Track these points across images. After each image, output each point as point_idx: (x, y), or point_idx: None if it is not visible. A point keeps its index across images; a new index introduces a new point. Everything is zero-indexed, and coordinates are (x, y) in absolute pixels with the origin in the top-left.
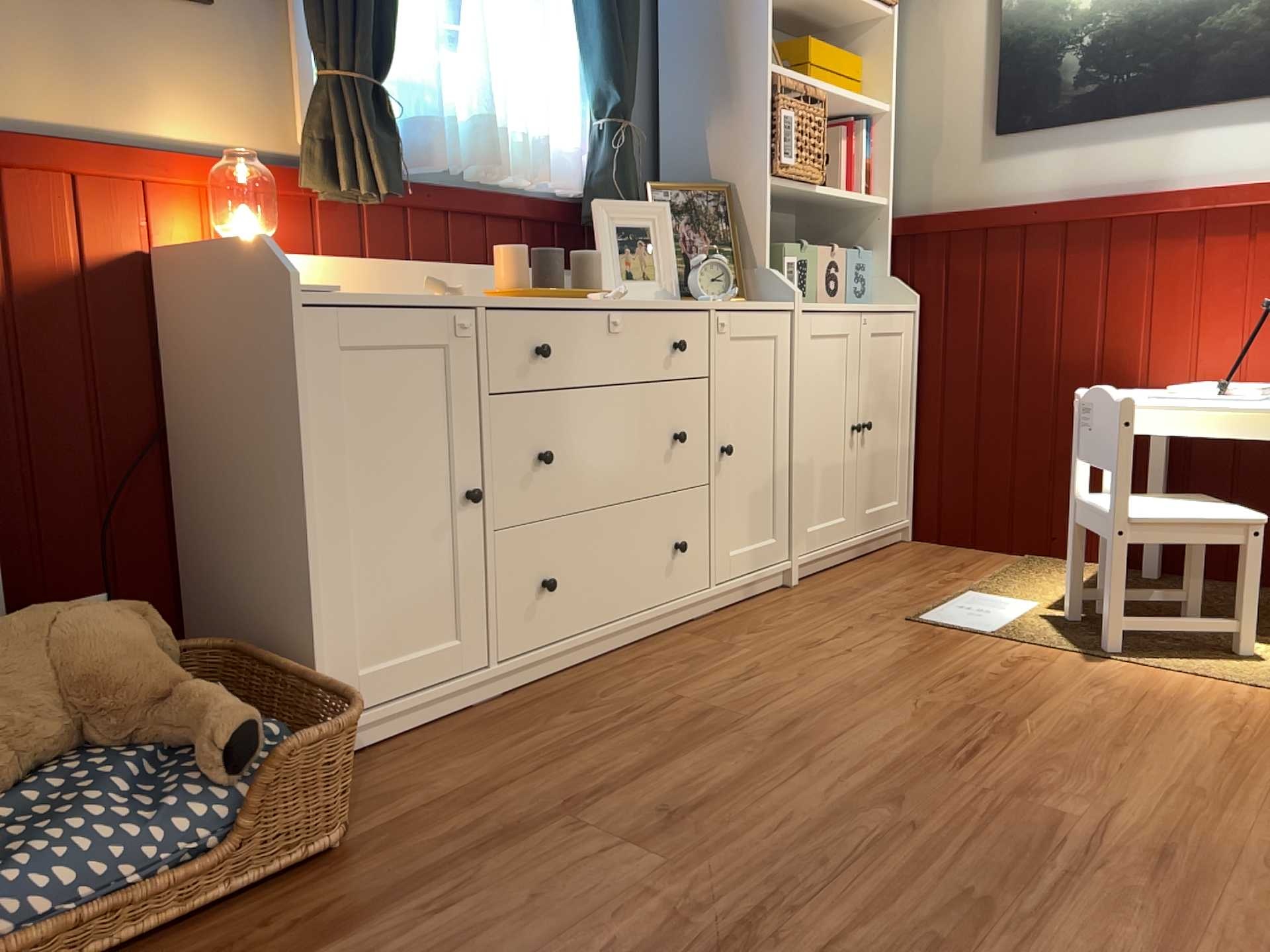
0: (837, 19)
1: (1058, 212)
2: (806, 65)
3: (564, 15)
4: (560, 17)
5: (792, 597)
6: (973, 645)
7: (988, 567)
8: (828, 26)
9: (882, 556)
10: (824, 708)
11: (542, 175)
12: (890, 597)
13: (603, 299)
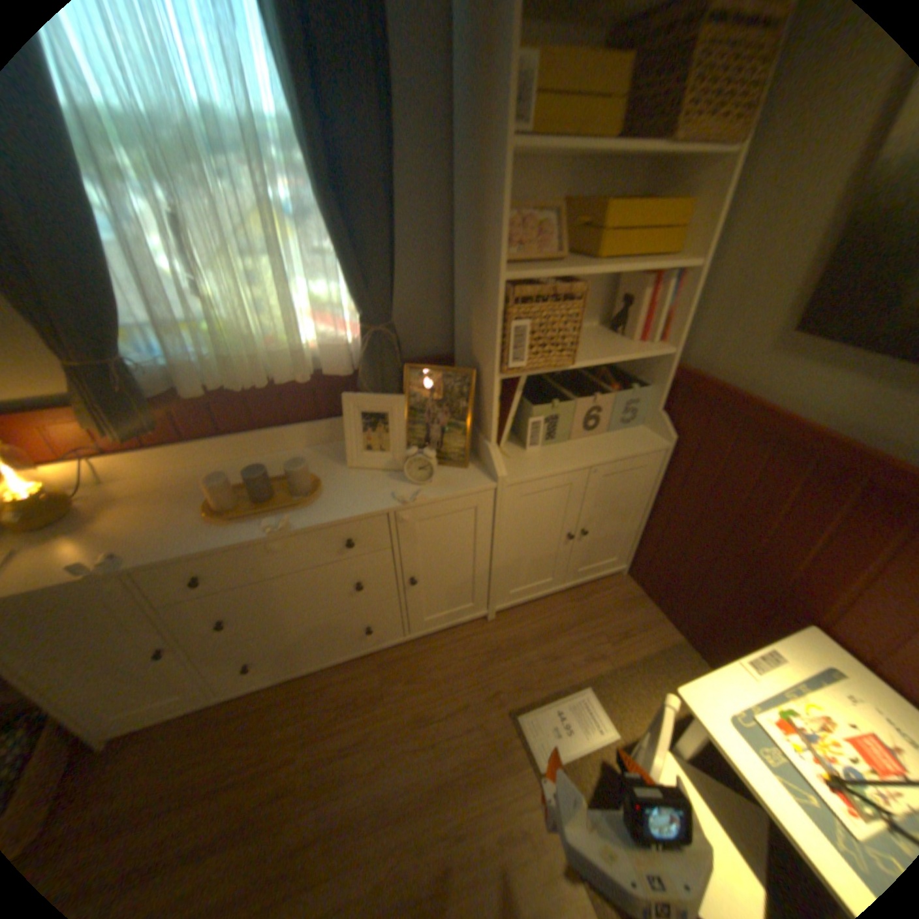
0: (676, 154)
1: (821, 443)
2: (602, 230)
3: (318, 230)
4: (319, 229)
5: (476, 637)
6: (513, 788)
7: (642, 648)
8: (673, 155)
9: (586, 594)
10: (344, 830)
11: (298, 378)
12: (532, 668)
13: (266, 531)
